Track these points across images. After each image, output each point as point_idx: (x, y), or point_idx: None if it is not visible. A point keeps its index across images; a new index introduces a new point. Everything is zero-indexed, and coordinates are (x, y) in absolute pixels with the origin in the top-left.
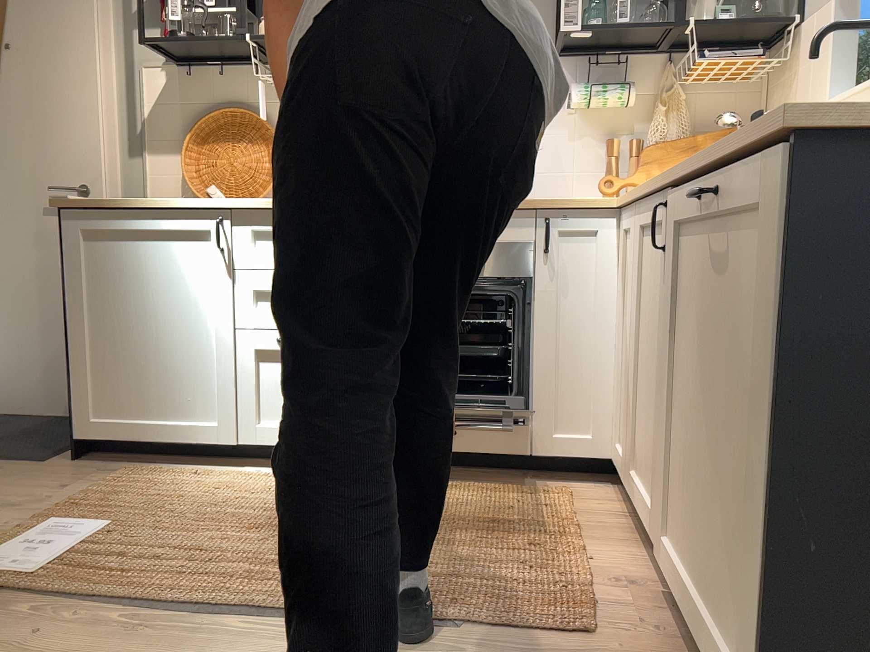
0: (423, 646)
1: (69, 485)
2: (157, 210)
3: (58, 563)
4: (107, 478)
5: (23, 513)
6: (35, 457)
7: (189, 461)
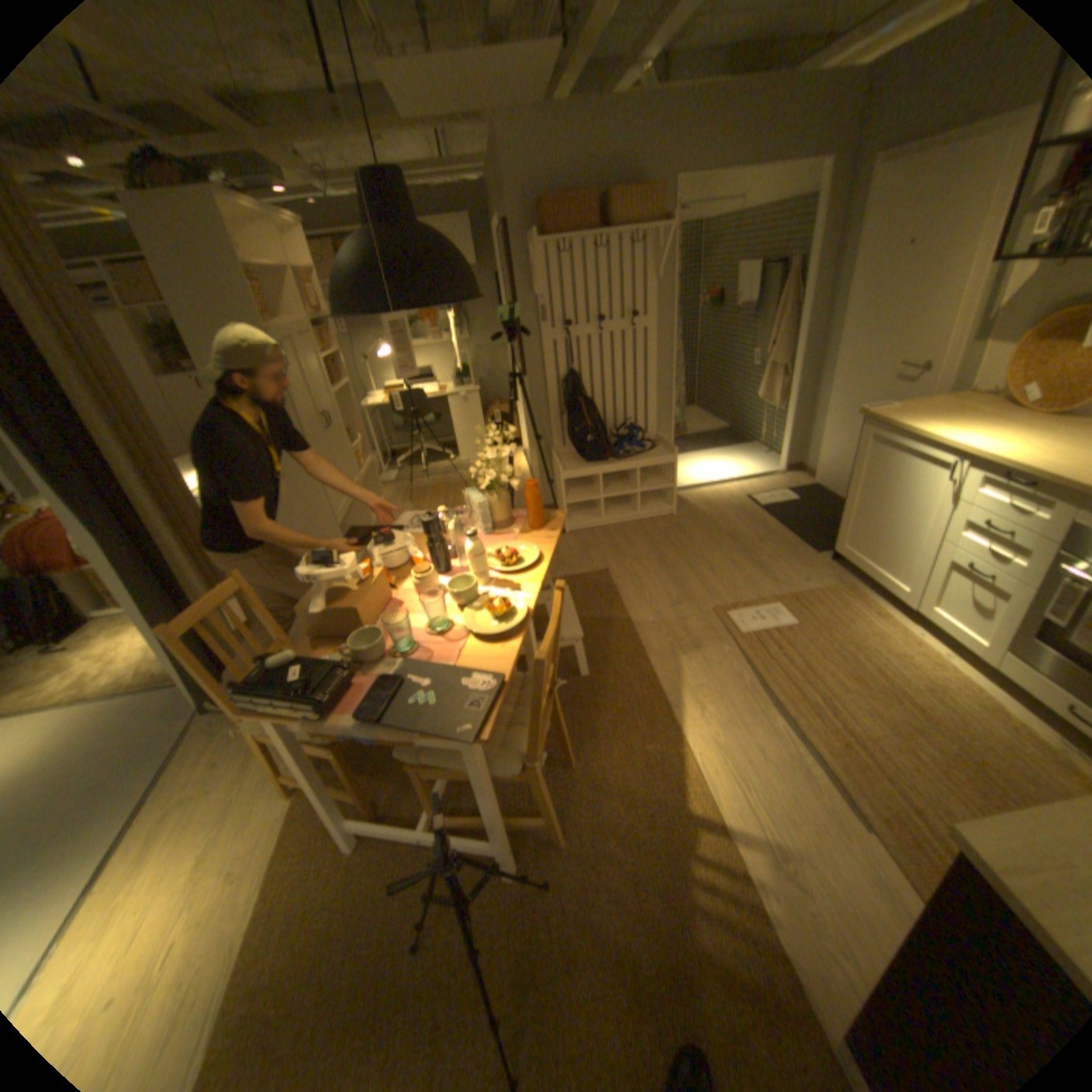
0: (841, 812)
1: (812, 578)
2: (922, 435)
3: (759, 631)
4: (834, 584)
5: (777, 587)
6: (819, 546)
7: (892, 598)
